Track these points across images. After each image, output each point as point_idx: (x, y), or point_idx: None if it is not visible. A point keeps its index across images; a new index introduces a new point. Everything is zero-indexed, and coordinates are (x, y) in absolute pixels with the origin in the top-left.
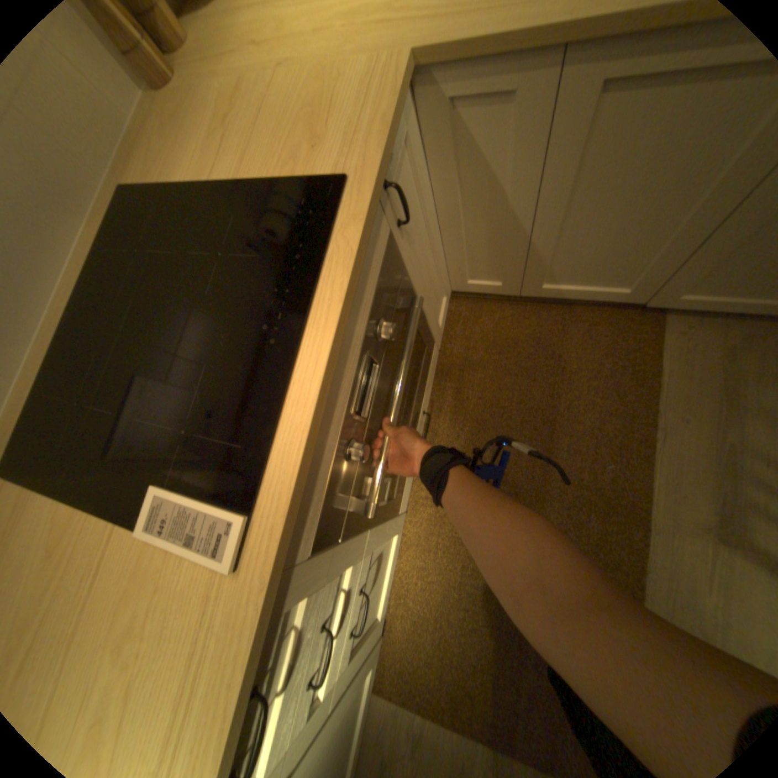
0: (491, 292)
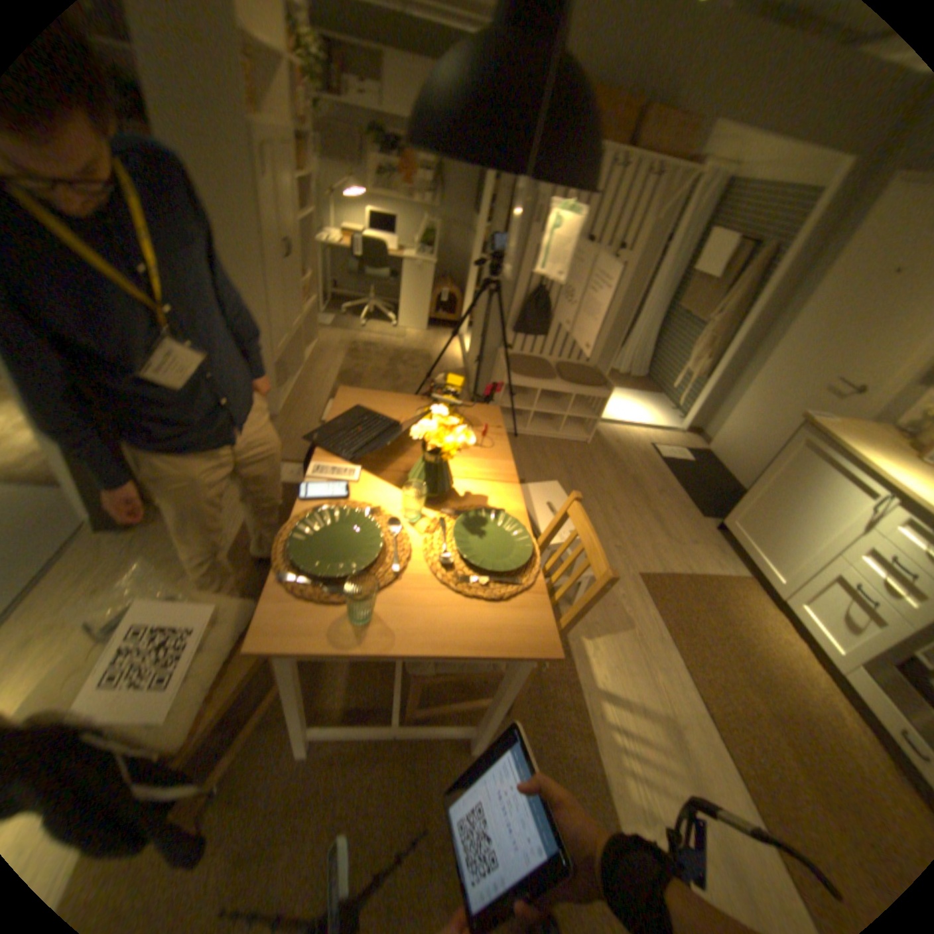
0: None
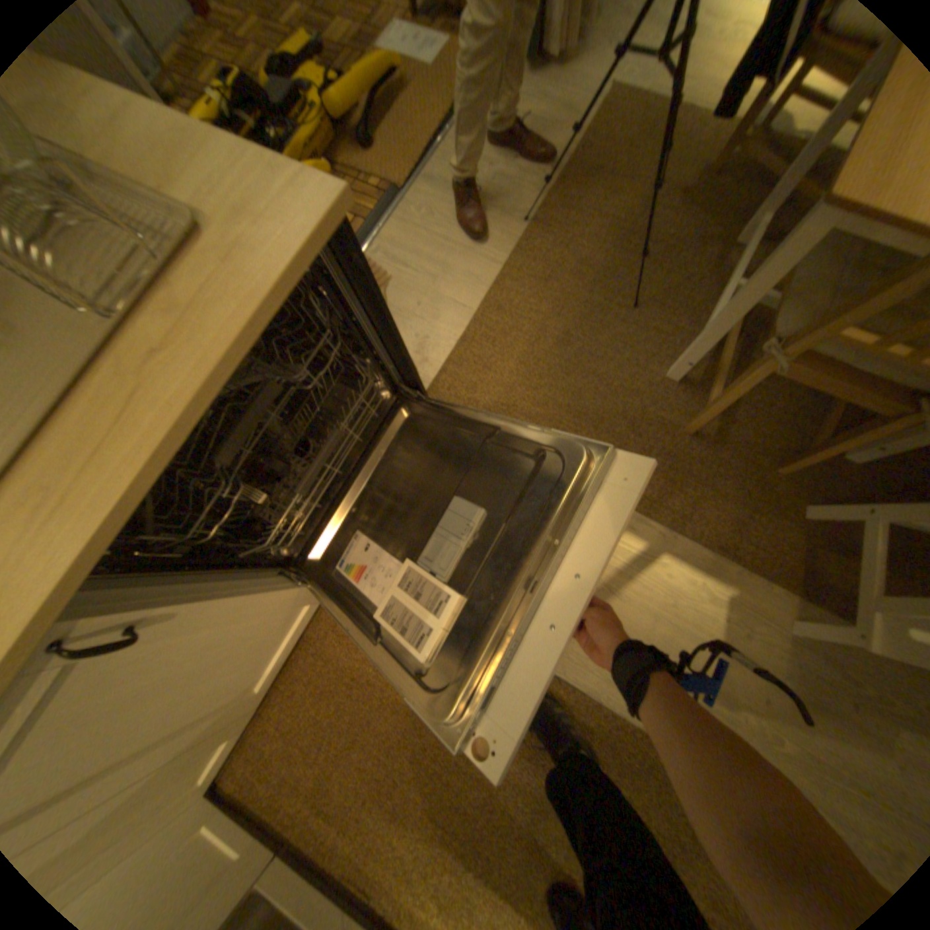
0: (230, 746)
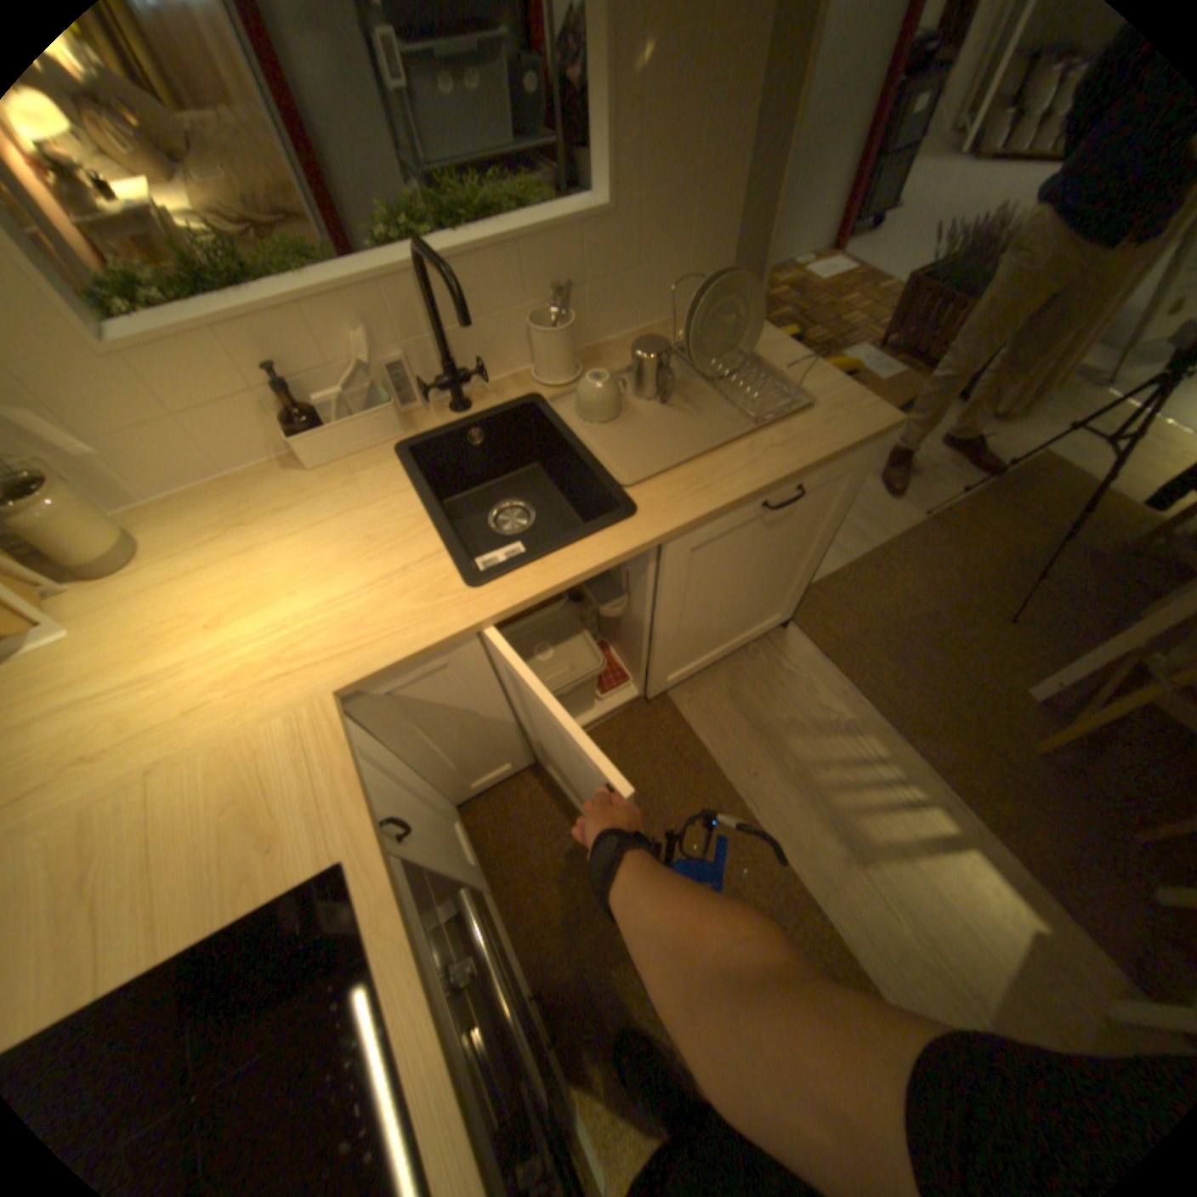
0: (502, 778)
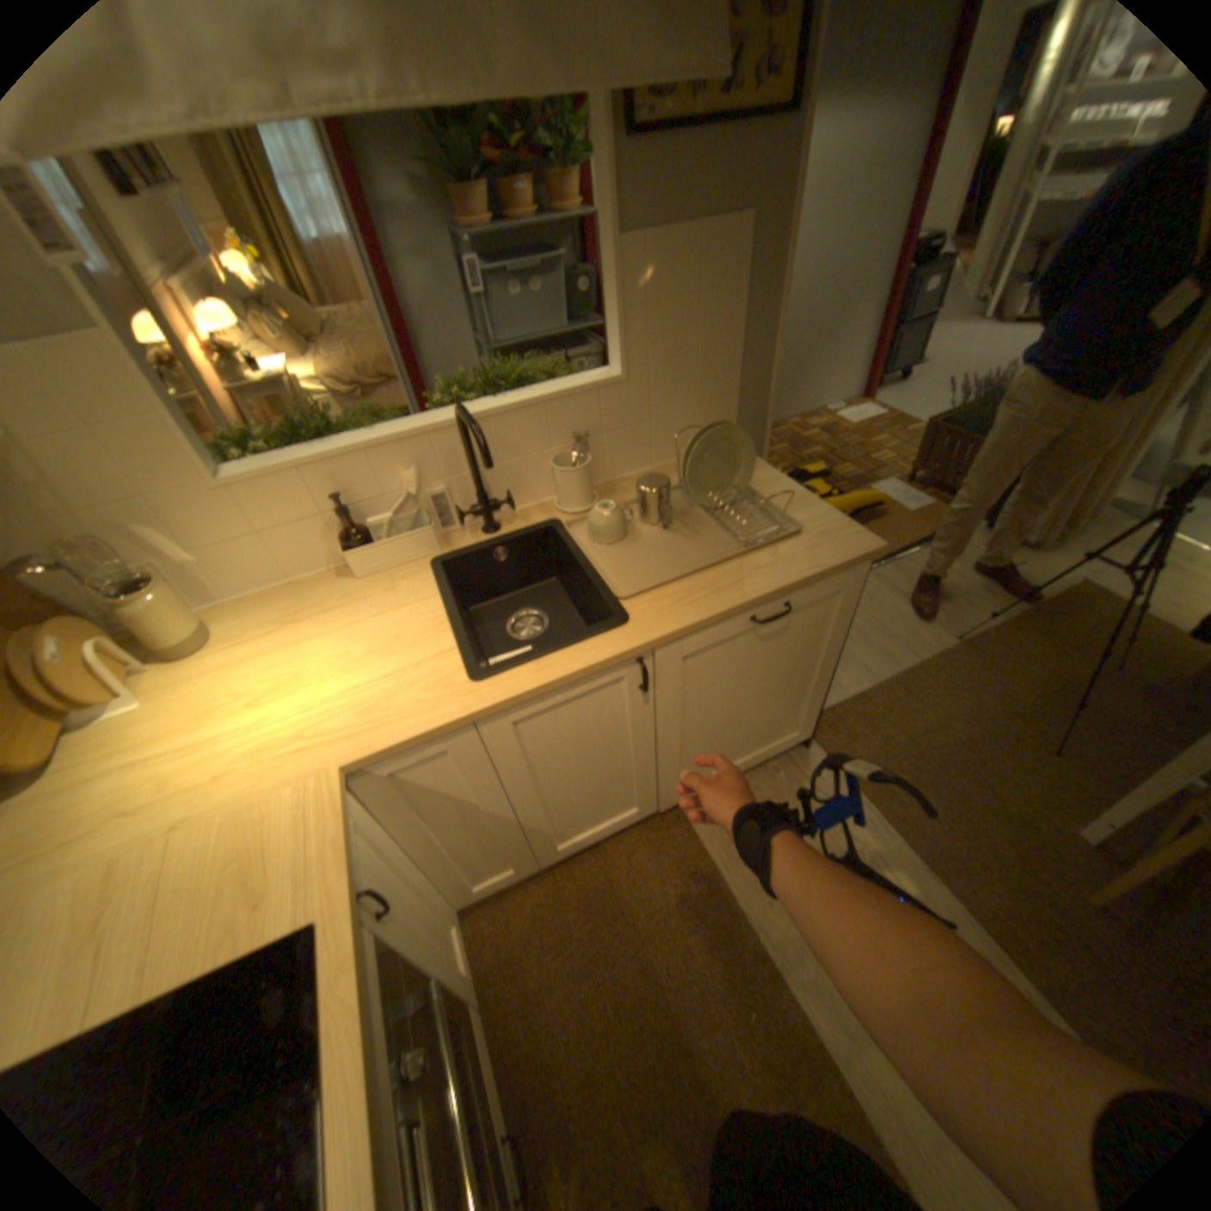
0: (506, 884)
